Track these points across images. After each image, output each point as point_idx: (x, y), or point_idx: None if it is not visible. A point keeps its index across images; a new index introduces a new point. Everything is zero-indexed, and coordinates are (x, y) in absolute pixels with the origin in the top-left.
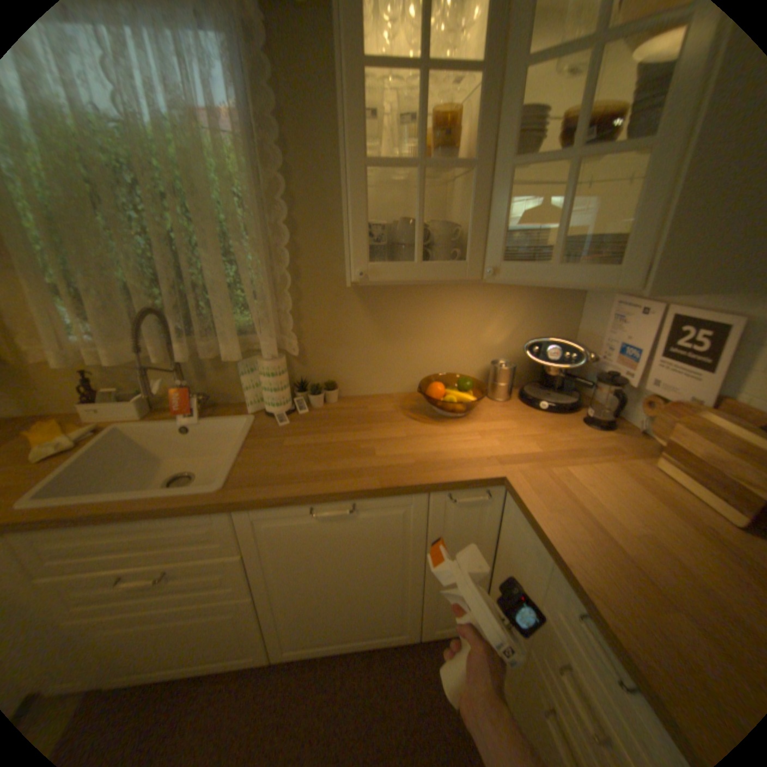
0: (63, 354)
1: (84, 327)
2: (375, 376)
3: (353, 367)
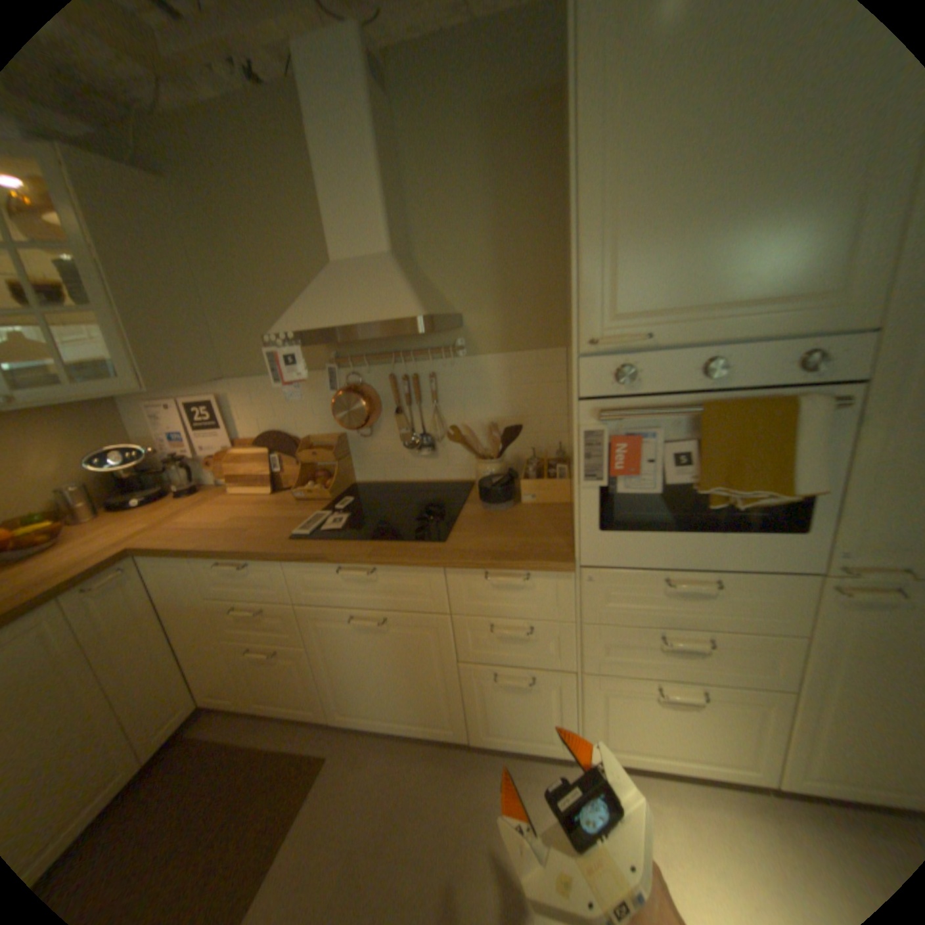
0: None
1: None
2: None
3: None
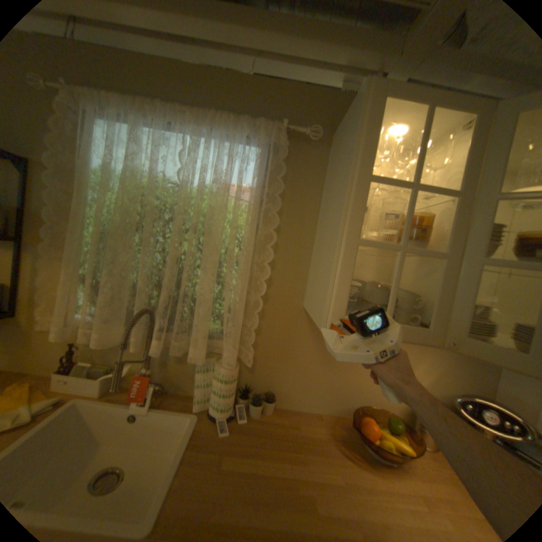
0: (66, 329)
1: (92, 312)
2: (310, 395)
3: (292, 383)
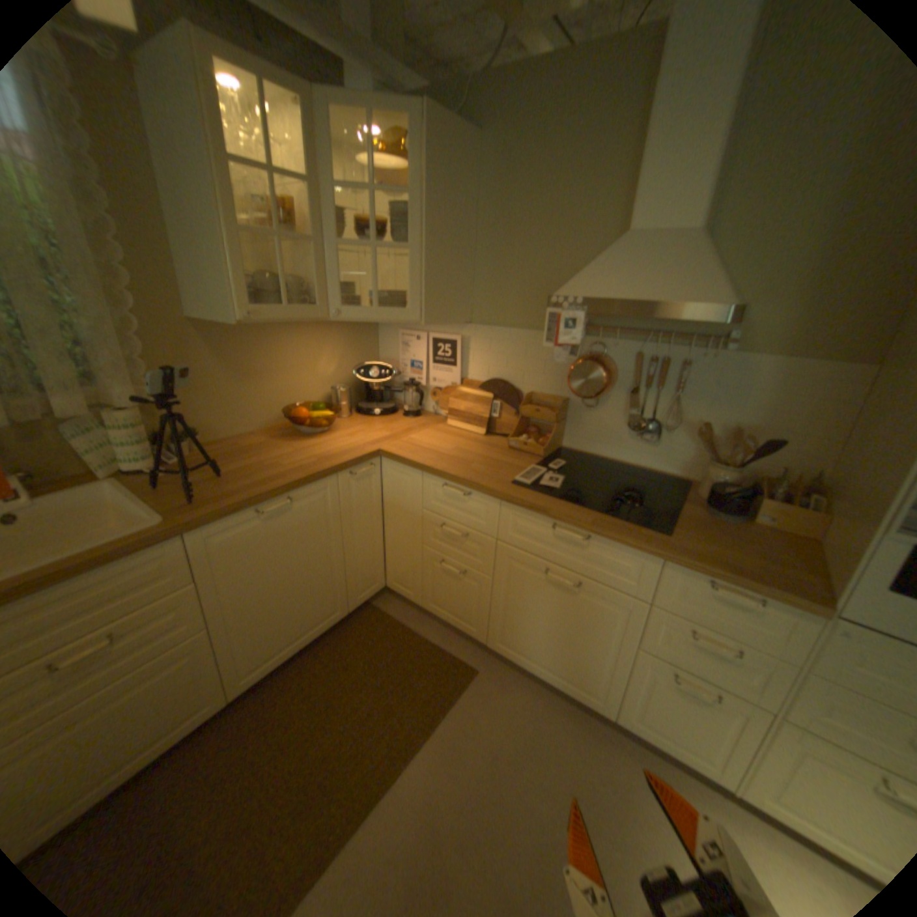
0: None
1: None
2: (233, 419)
3: (208, 413)
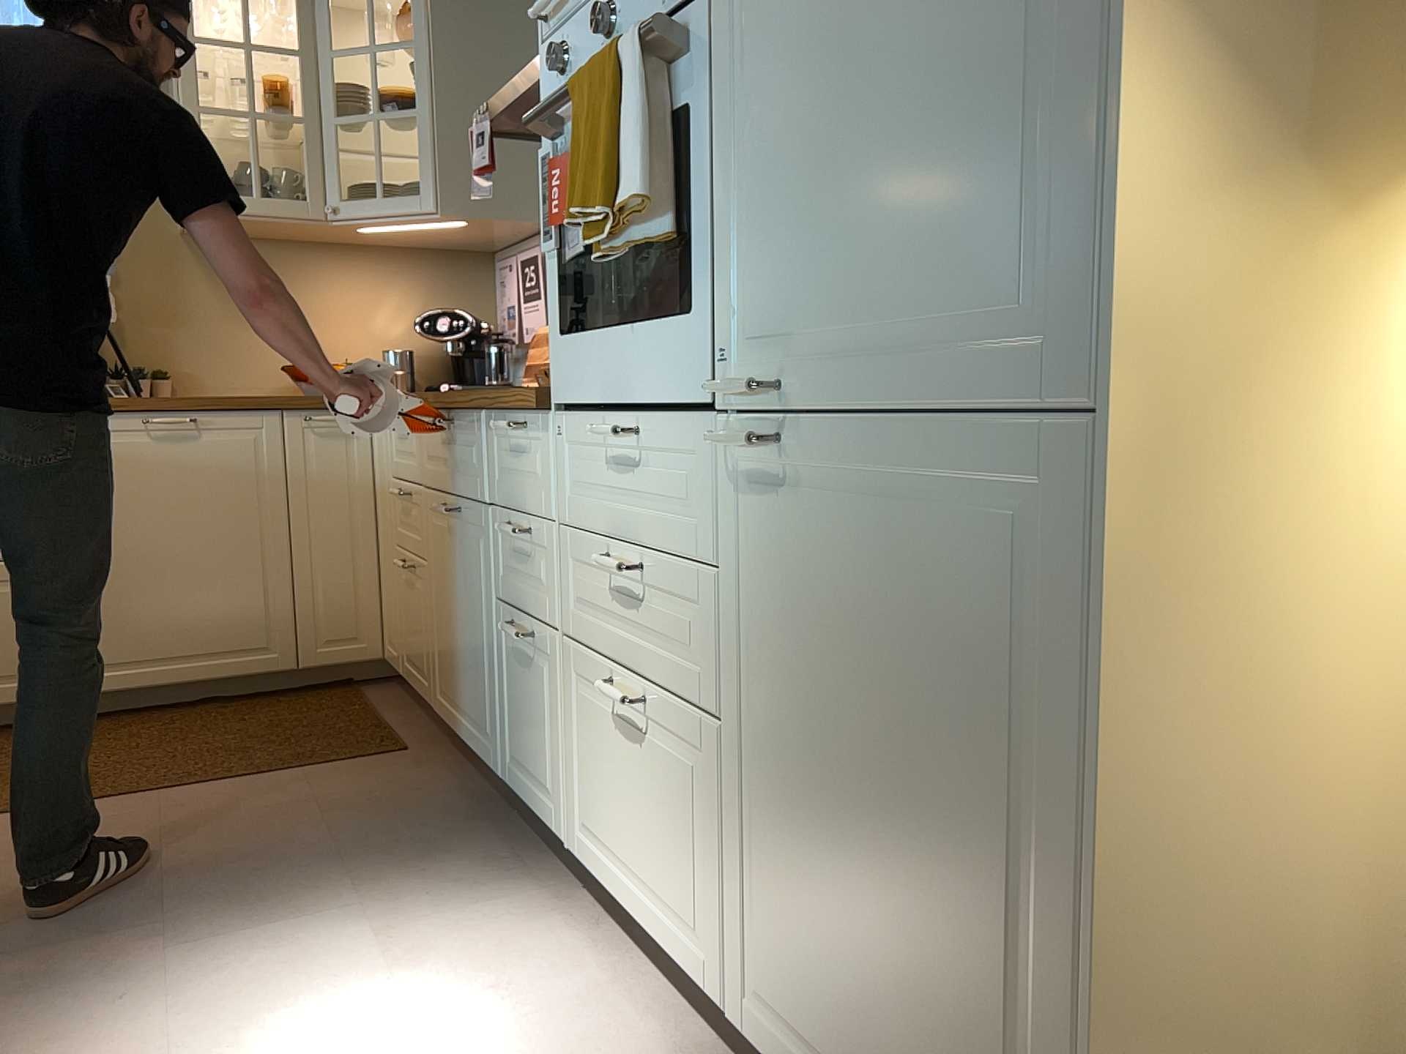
0: None
1: None
2: (226, 370)
3: (192, 356)
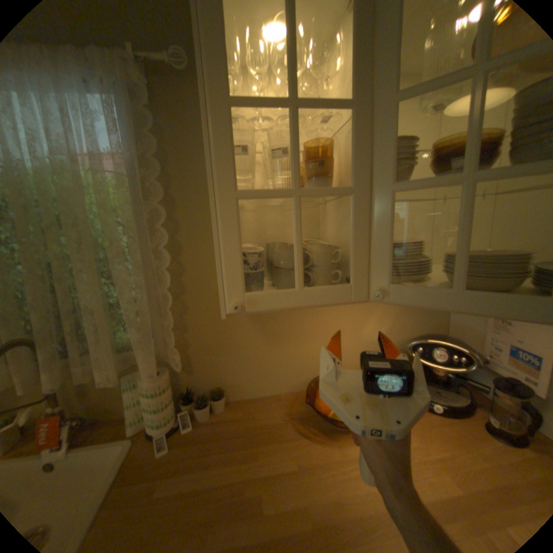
0: None
1: None
2: (263, 379)
3: (239, 372)
